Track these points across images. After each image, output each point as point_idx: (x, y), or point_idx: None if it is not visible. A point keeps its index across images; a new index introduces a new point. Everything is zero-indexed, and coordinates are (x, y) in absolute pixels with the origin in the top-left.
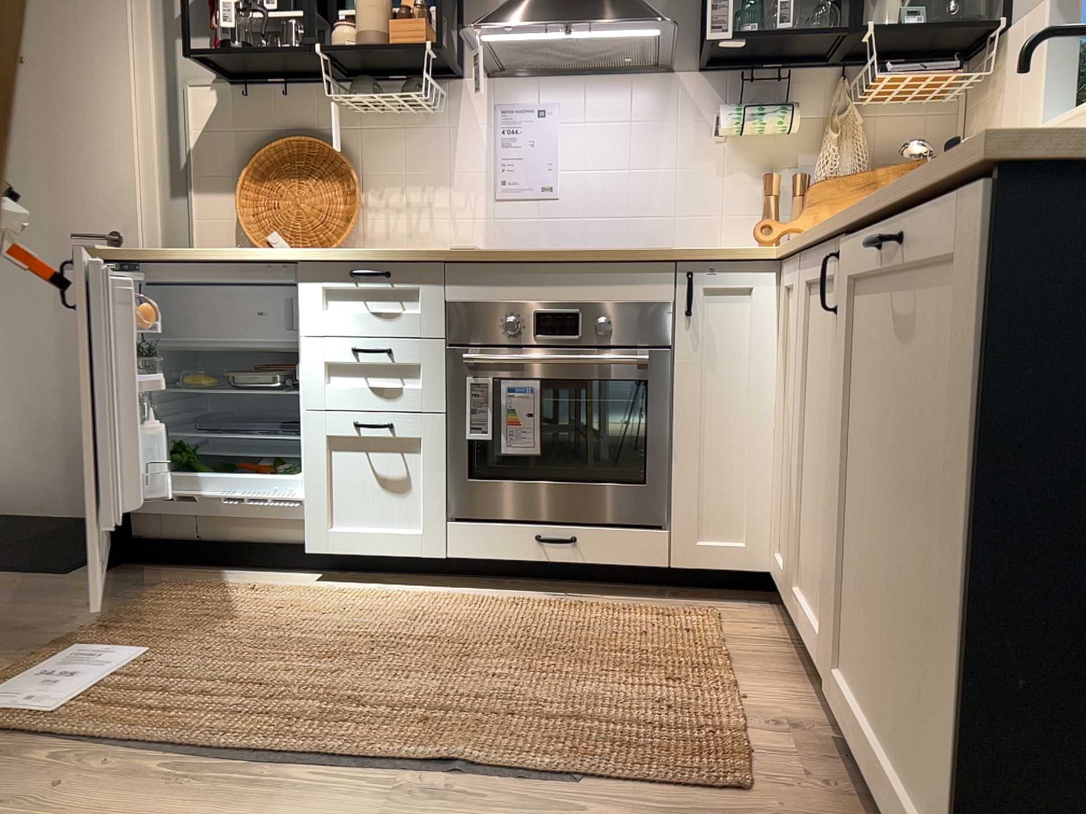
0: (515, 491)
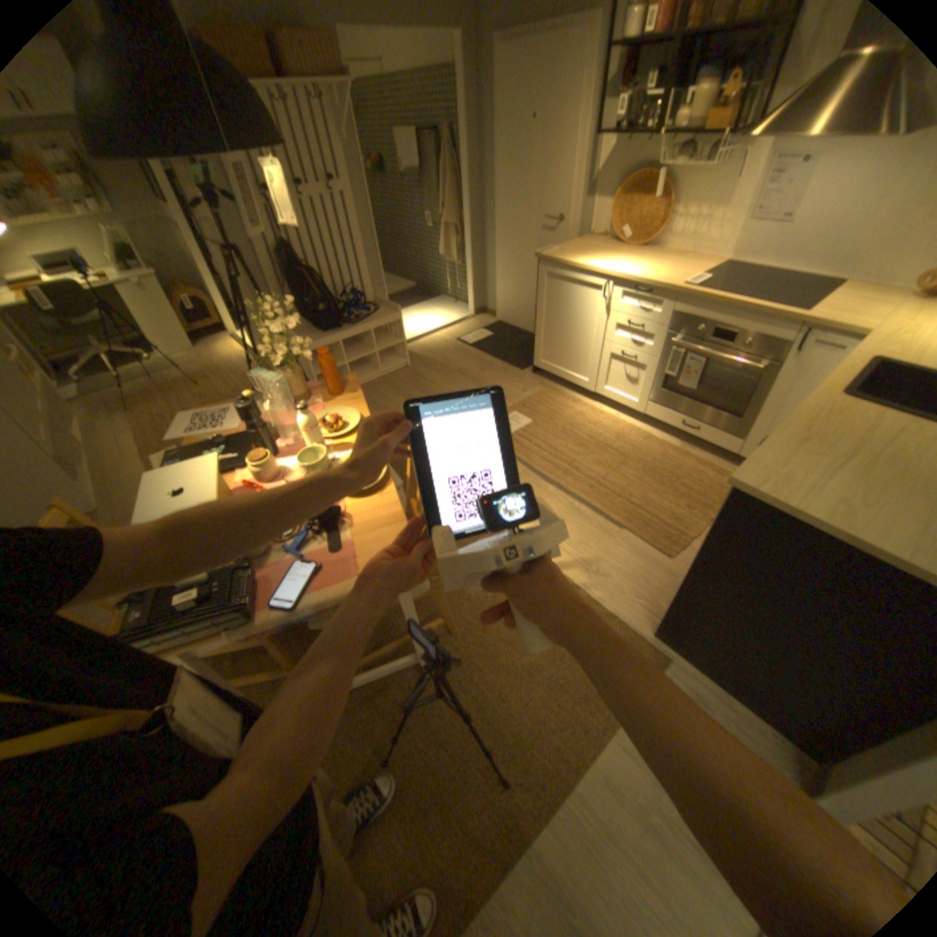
0: (678, 399)
